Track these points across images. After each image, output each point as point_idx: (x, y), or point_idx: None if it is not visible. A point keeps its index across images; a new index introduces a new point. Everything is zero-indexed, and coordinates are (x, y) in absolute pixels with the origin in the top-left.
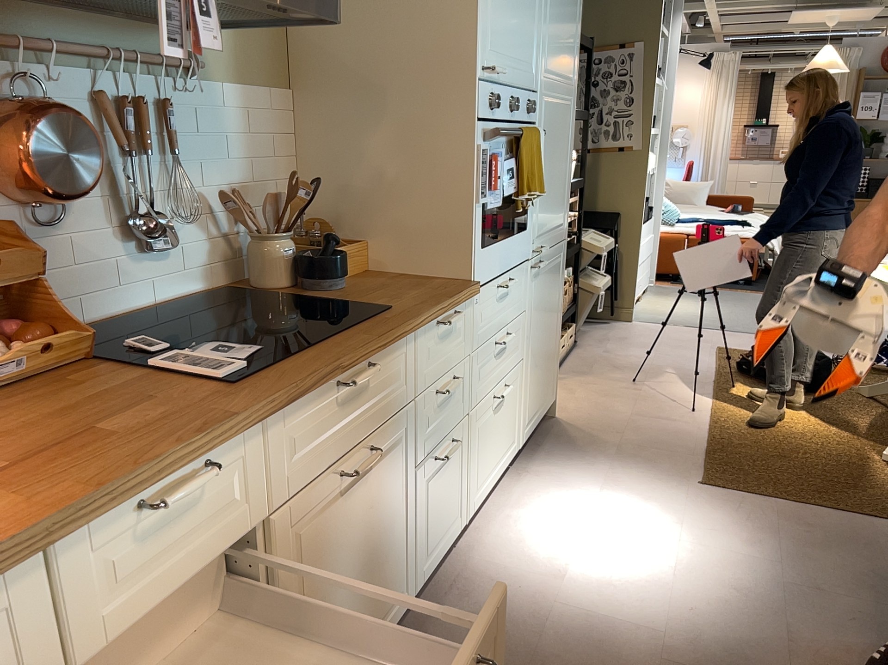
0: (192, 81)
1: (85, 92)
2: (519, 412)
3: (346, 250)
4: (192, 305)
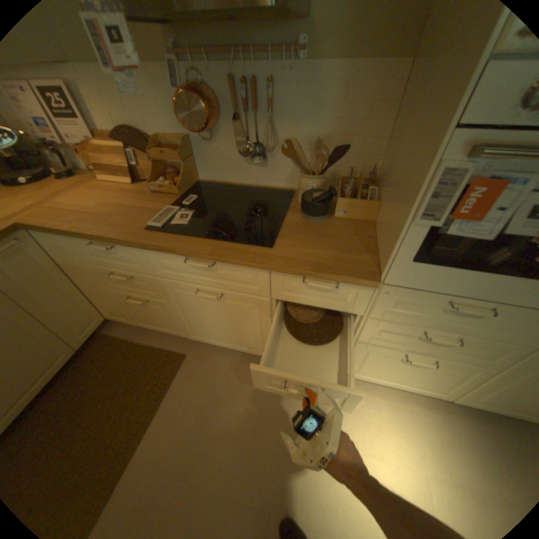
0: (296, 59)
1: (224, 74)
2: (465, 389)
3: (351, 202)
4: (274, 192)
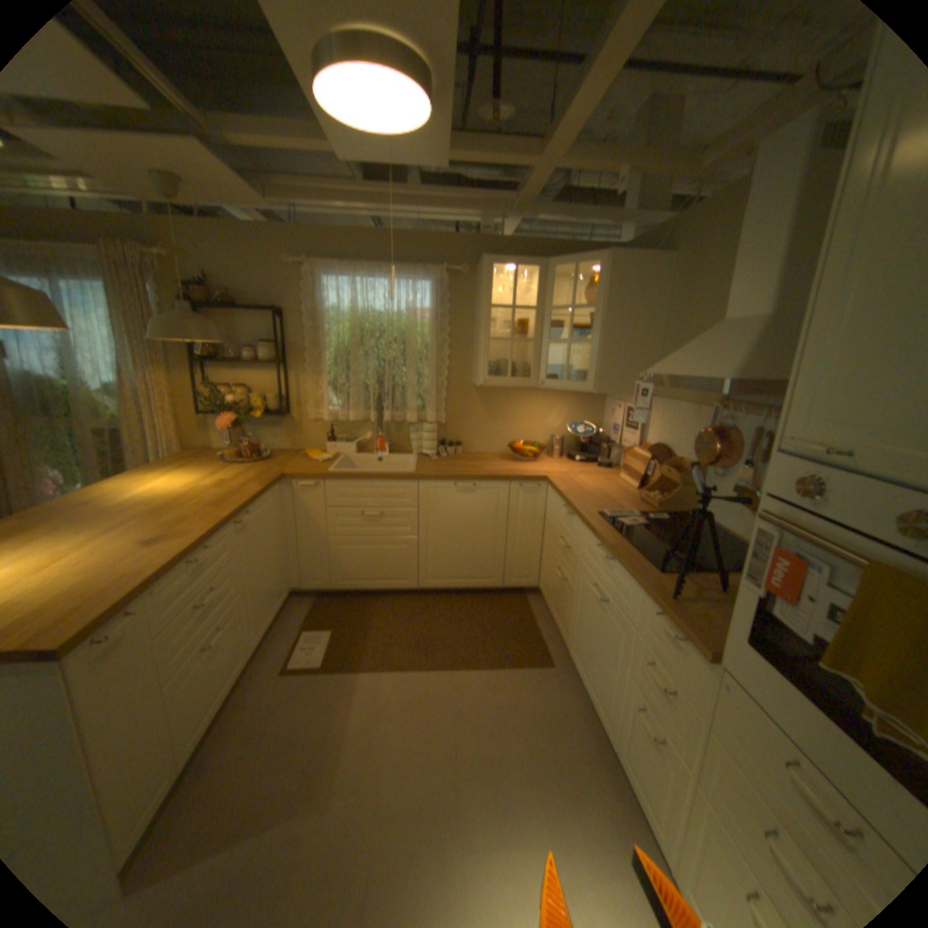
0: None
1: (756, 427)
2: None
3: None
4: None
